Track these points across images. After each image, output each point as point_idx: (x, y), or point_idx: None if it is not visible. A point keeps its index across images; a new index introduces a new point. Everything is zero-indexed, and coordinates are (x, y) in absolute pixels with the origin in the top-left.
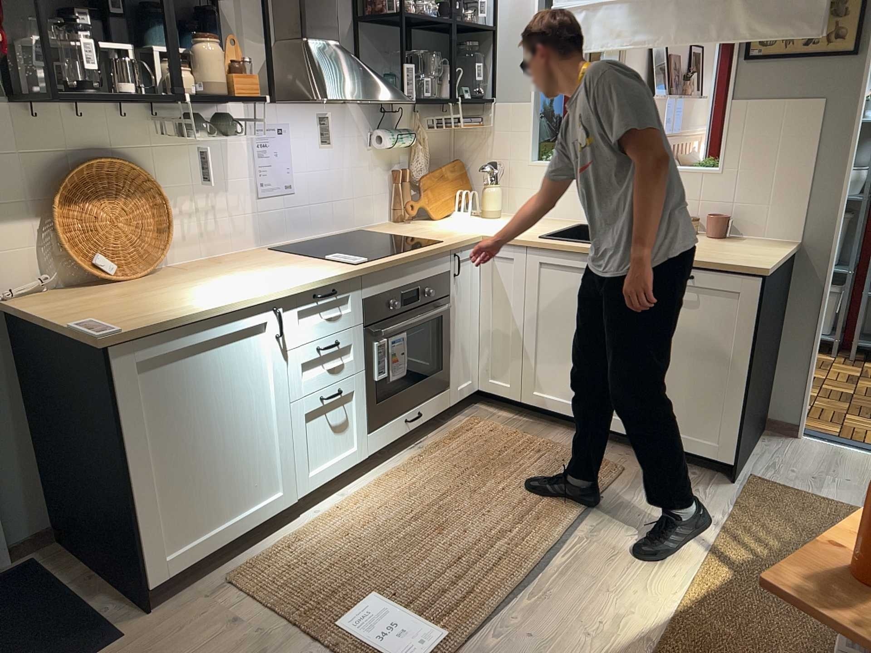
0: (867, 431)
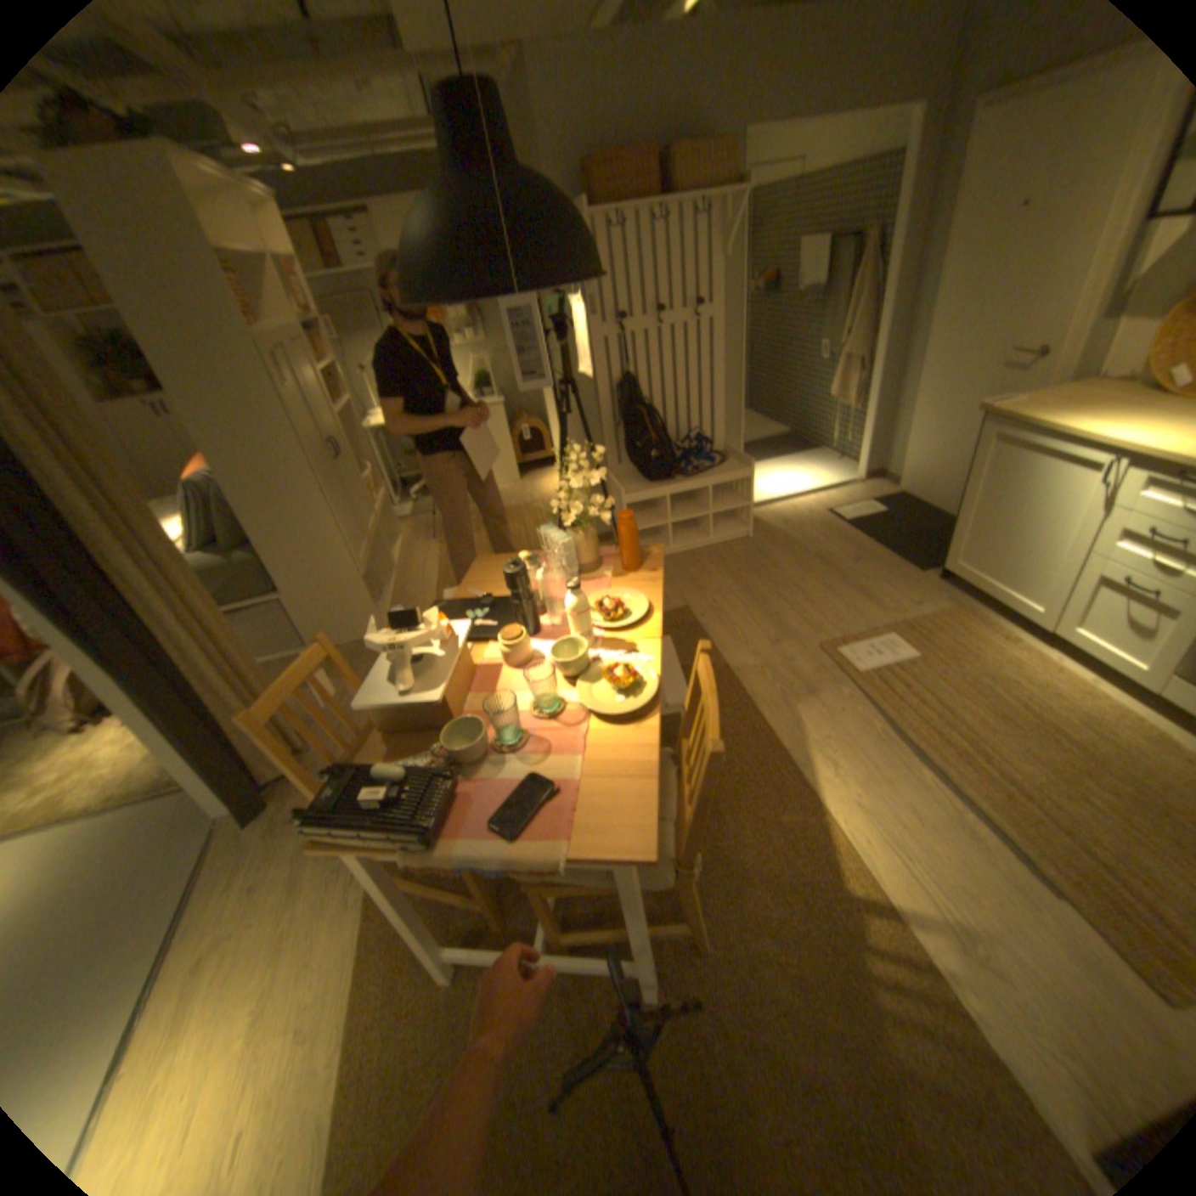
0: None
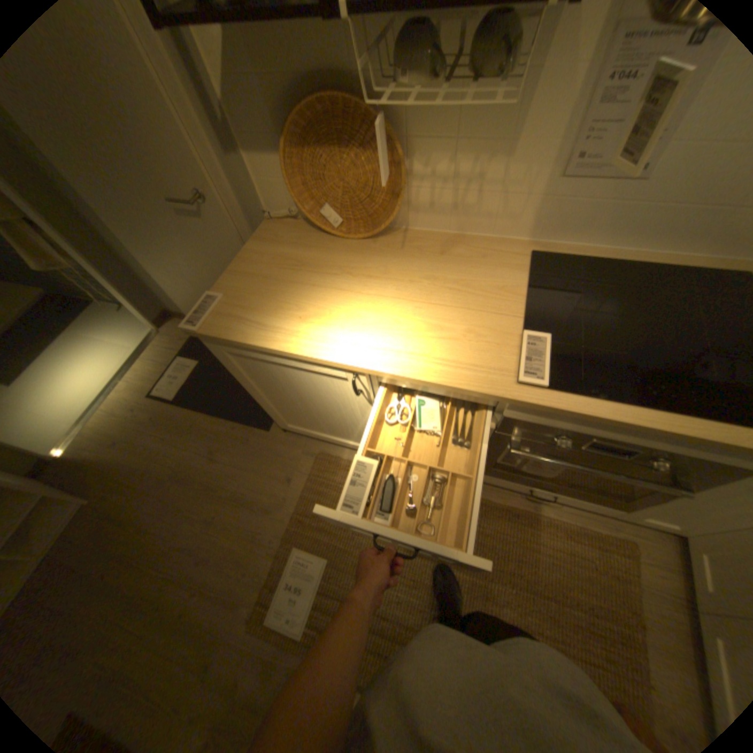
0: None
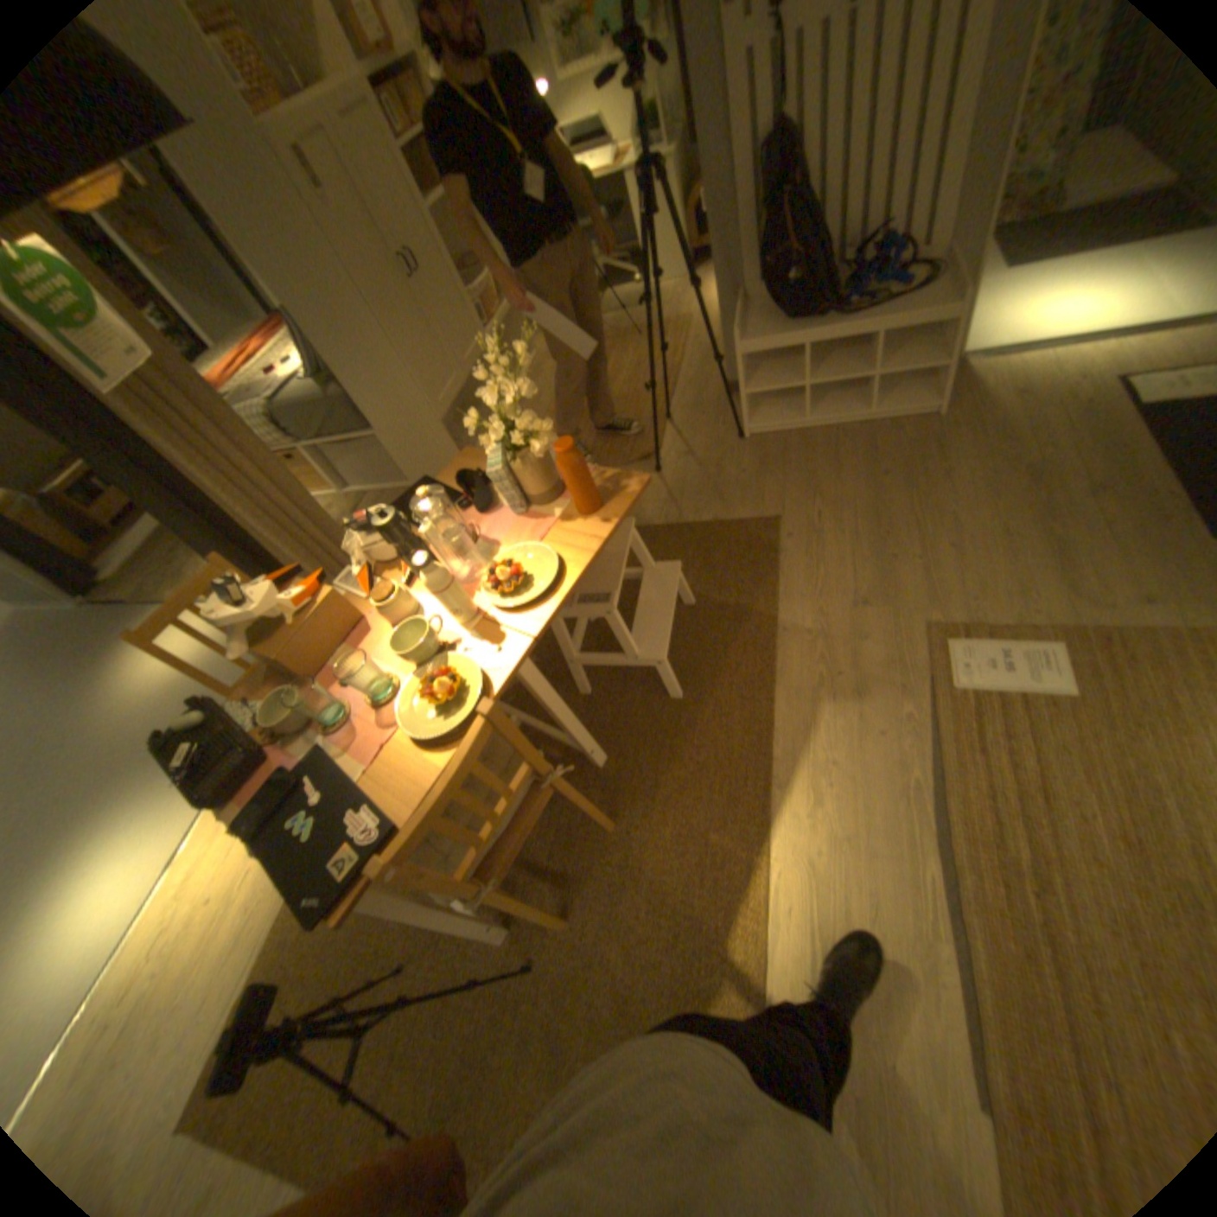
0: None
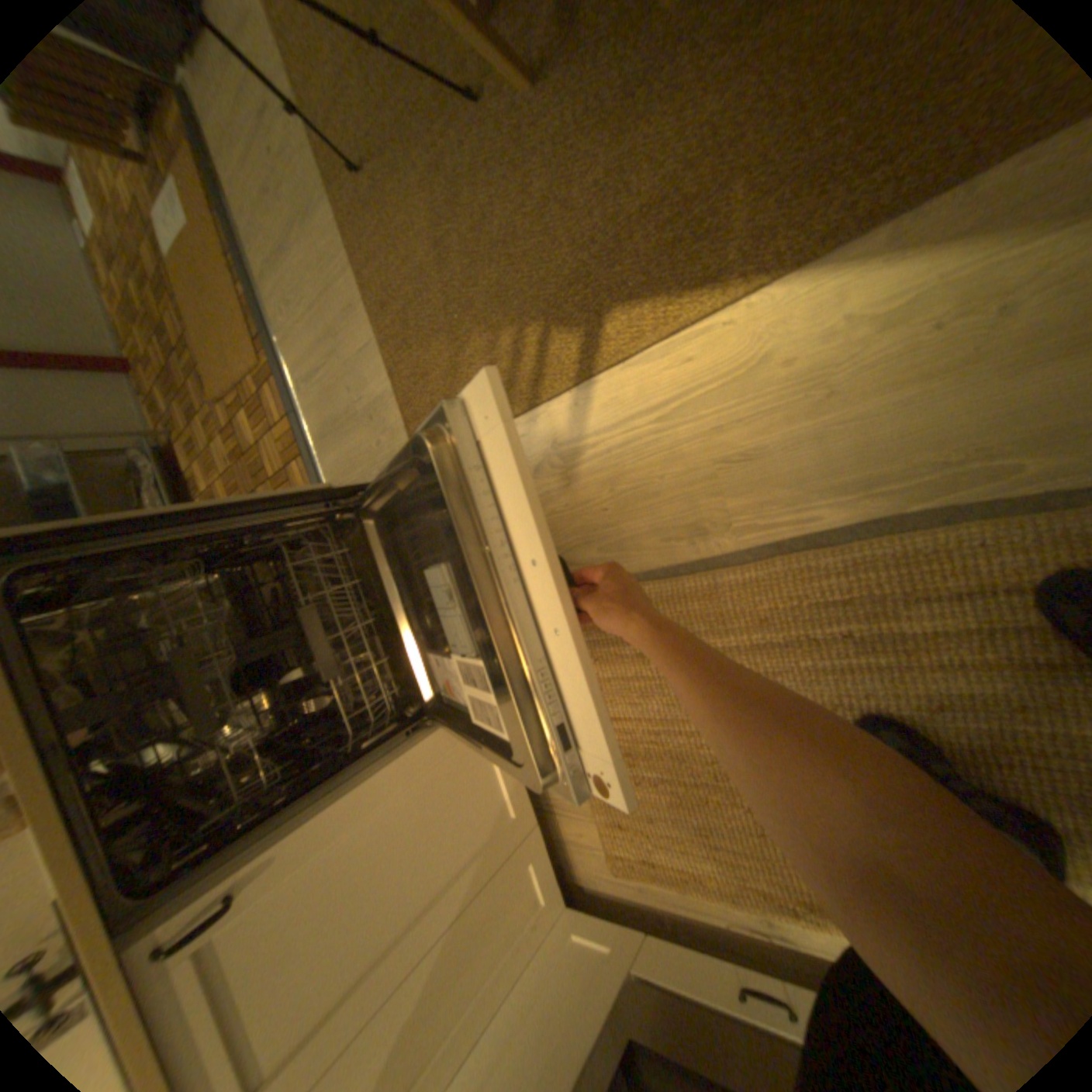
0: (277, 444)
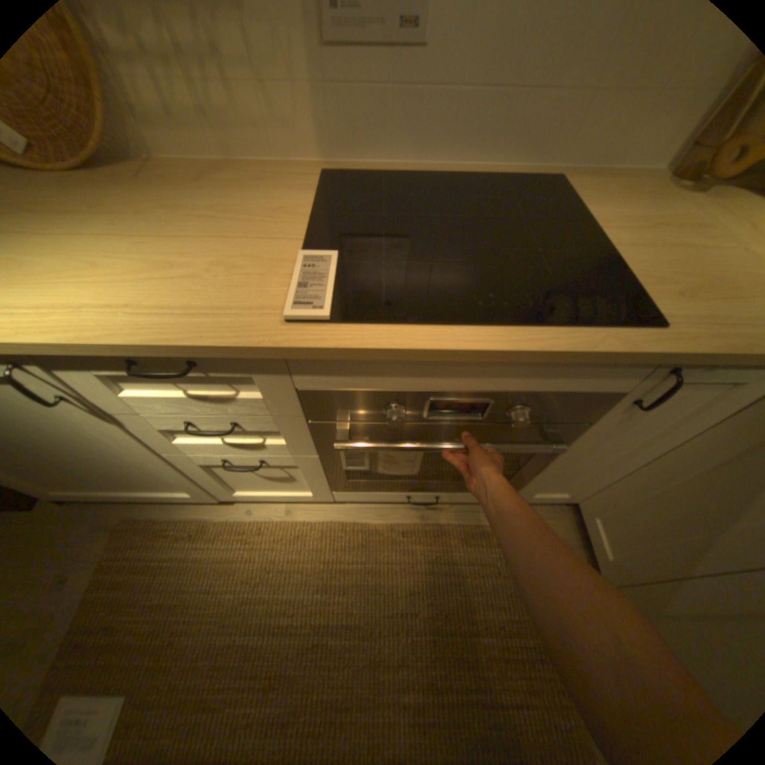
0: None
